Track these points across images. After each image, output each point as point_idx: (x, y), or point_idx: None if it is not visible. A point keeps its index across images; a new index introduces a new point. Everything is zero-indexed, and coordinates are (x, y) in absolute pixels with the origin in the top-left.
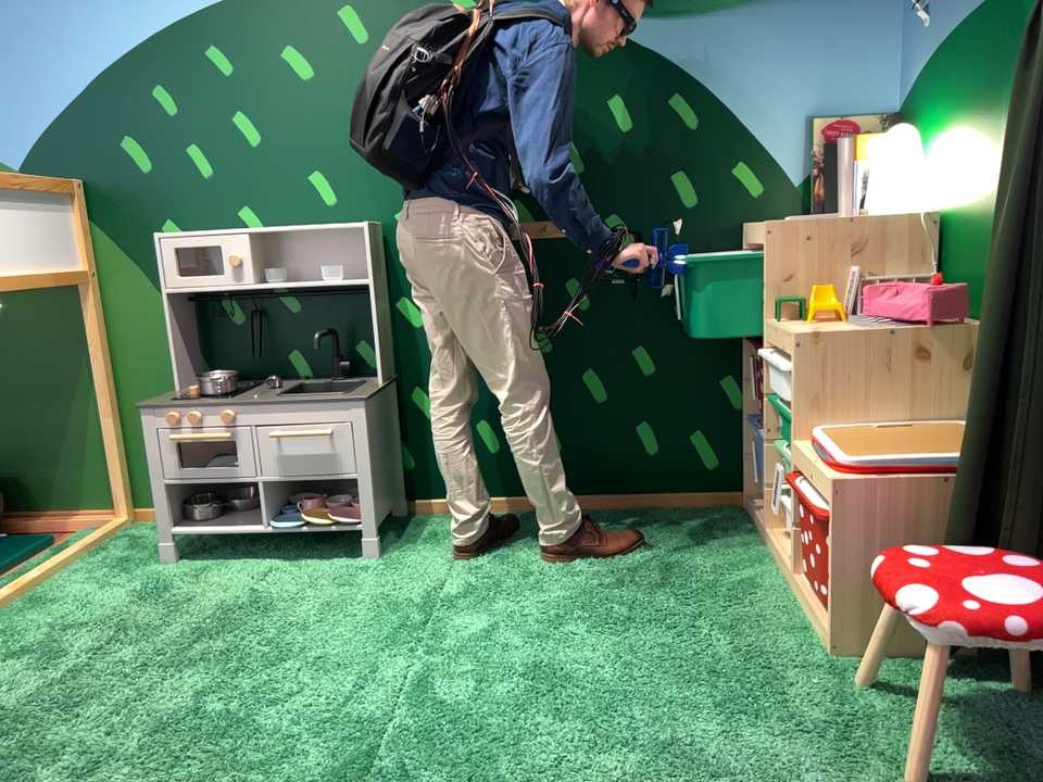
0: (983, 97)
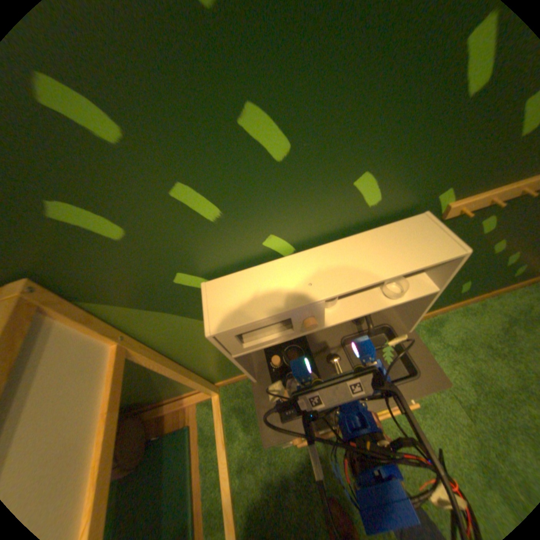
0: None
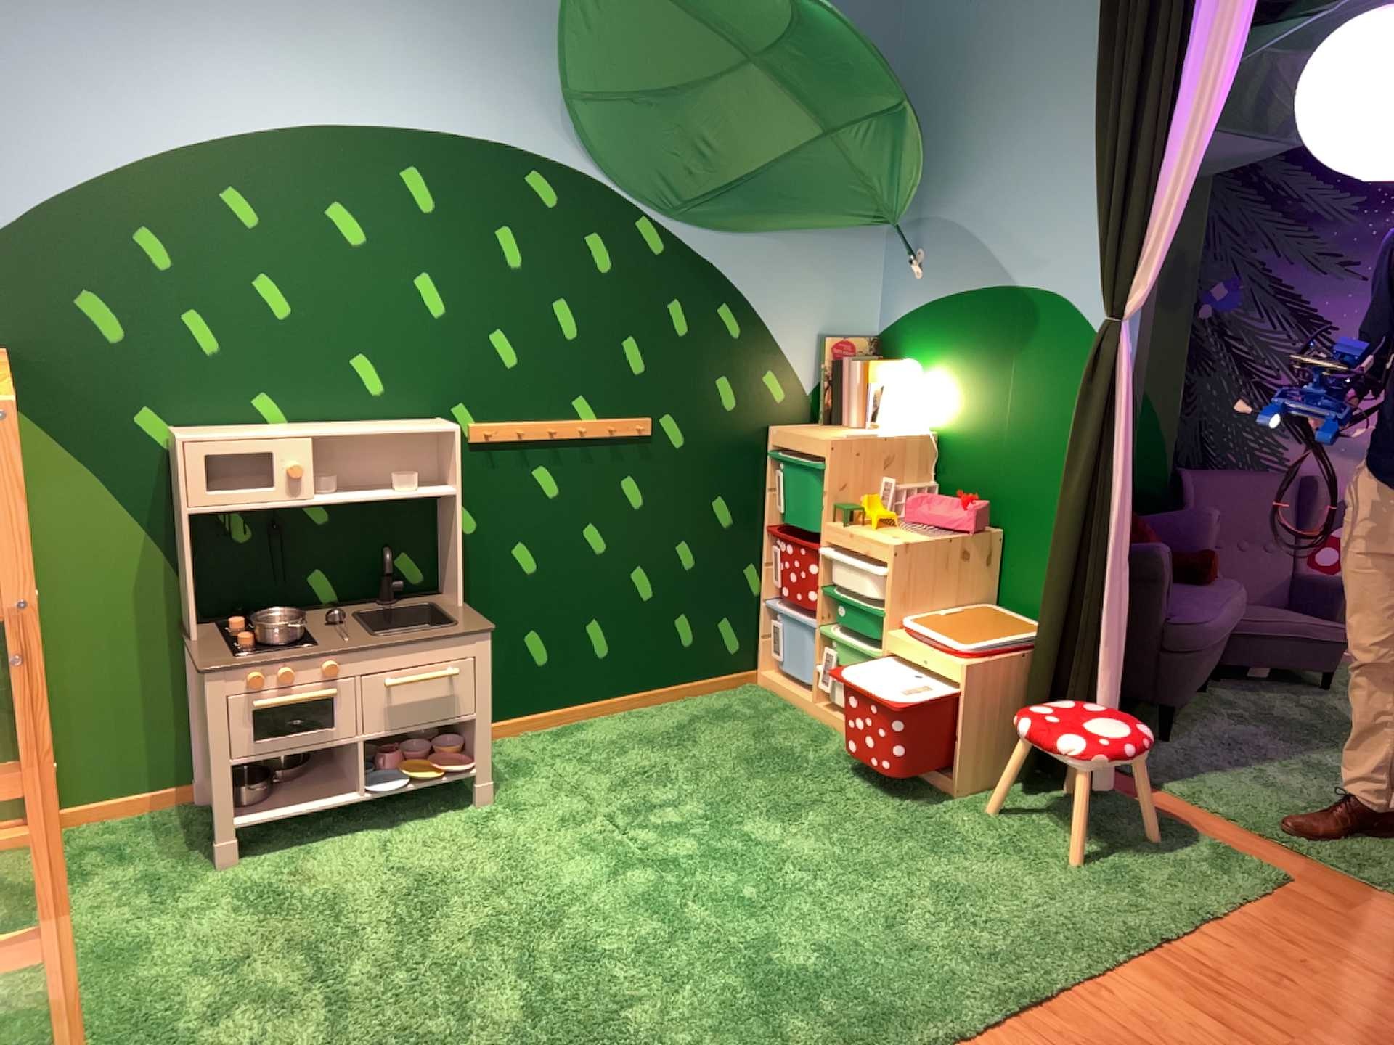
0: (982, 362)
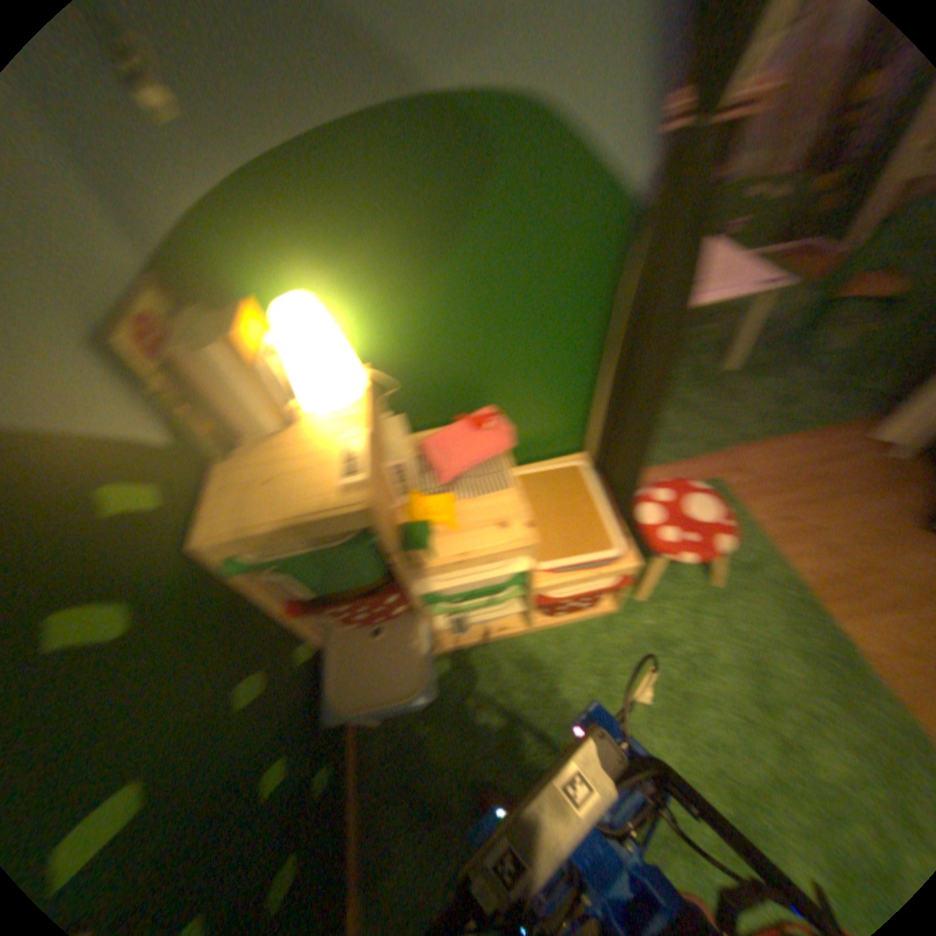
0: (420, 237)
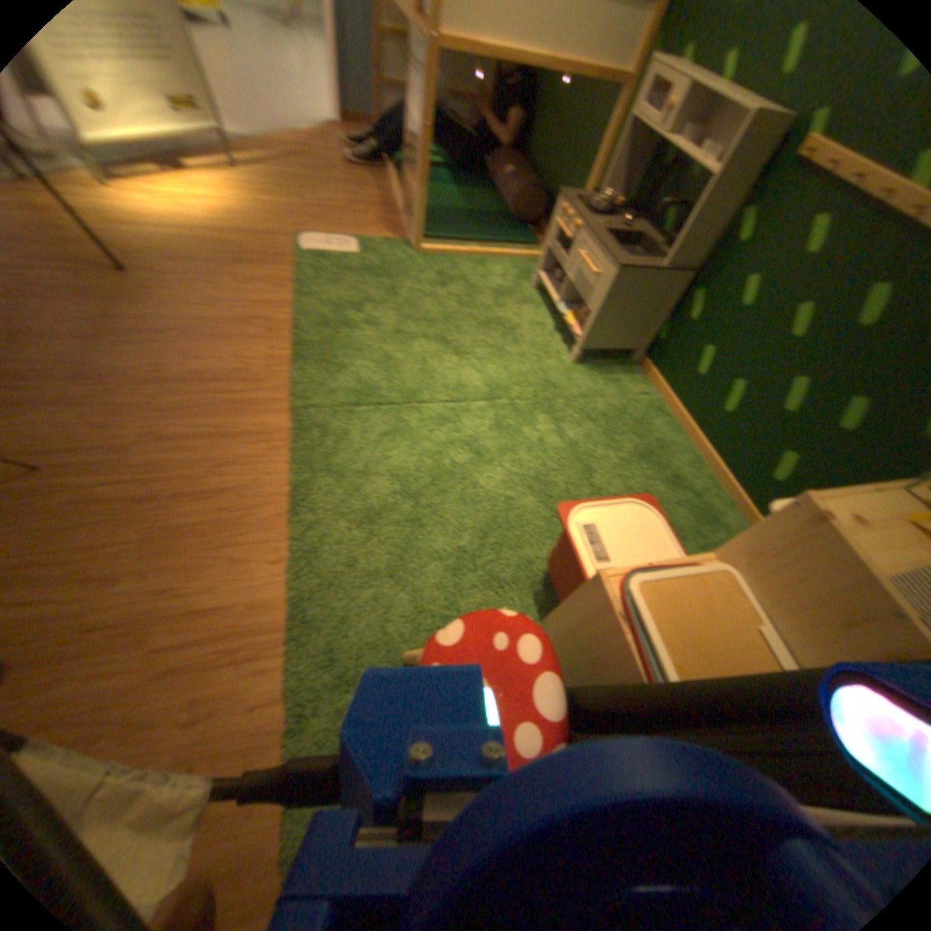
0: None
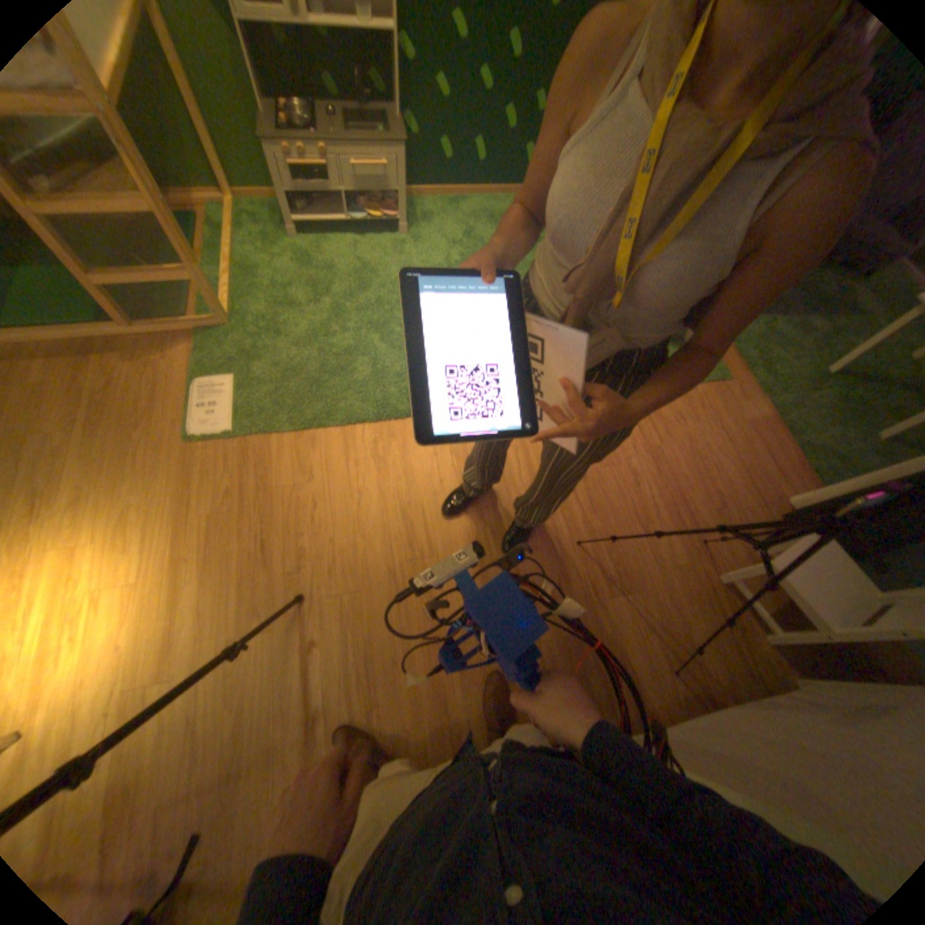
0: None
